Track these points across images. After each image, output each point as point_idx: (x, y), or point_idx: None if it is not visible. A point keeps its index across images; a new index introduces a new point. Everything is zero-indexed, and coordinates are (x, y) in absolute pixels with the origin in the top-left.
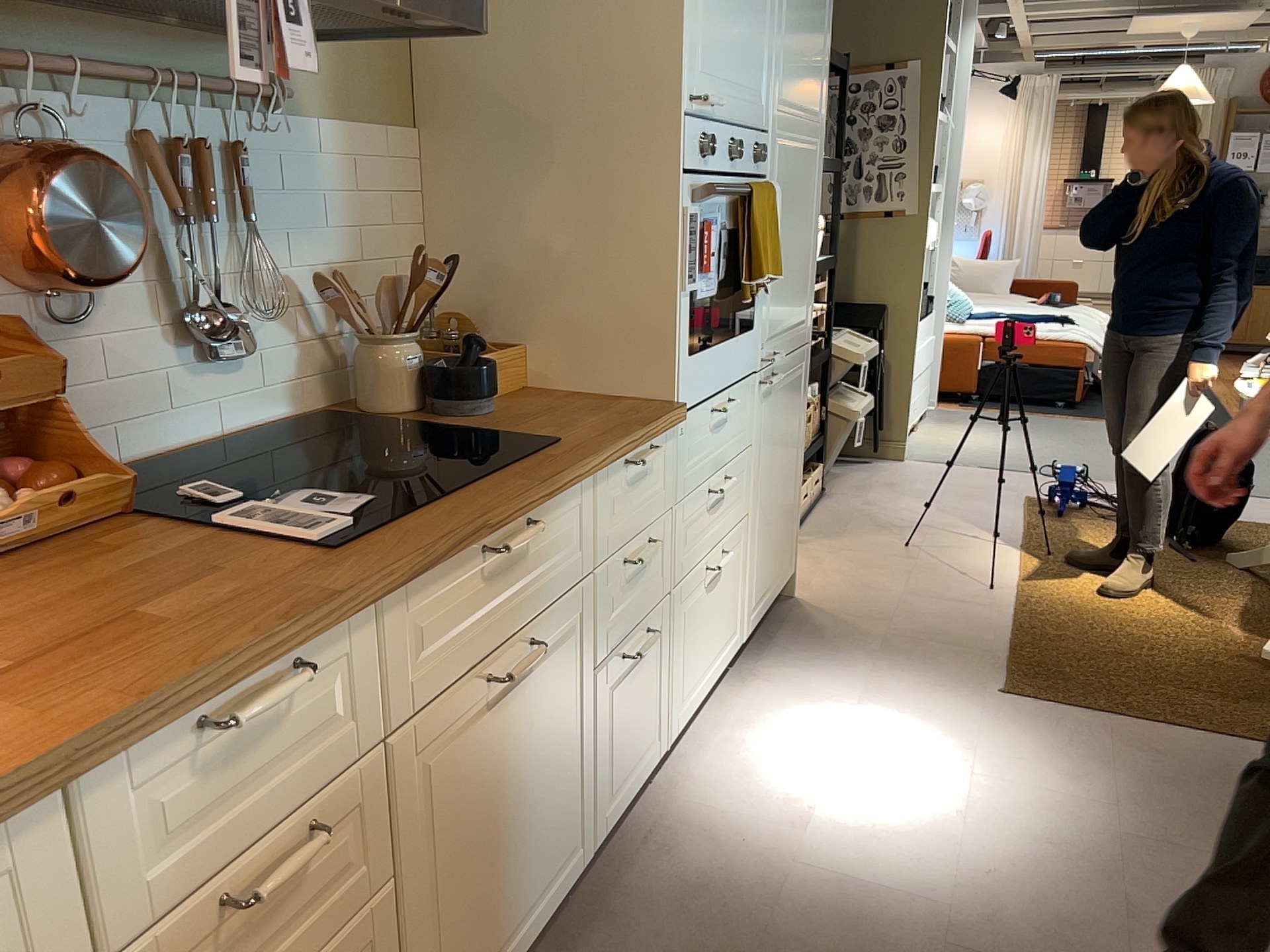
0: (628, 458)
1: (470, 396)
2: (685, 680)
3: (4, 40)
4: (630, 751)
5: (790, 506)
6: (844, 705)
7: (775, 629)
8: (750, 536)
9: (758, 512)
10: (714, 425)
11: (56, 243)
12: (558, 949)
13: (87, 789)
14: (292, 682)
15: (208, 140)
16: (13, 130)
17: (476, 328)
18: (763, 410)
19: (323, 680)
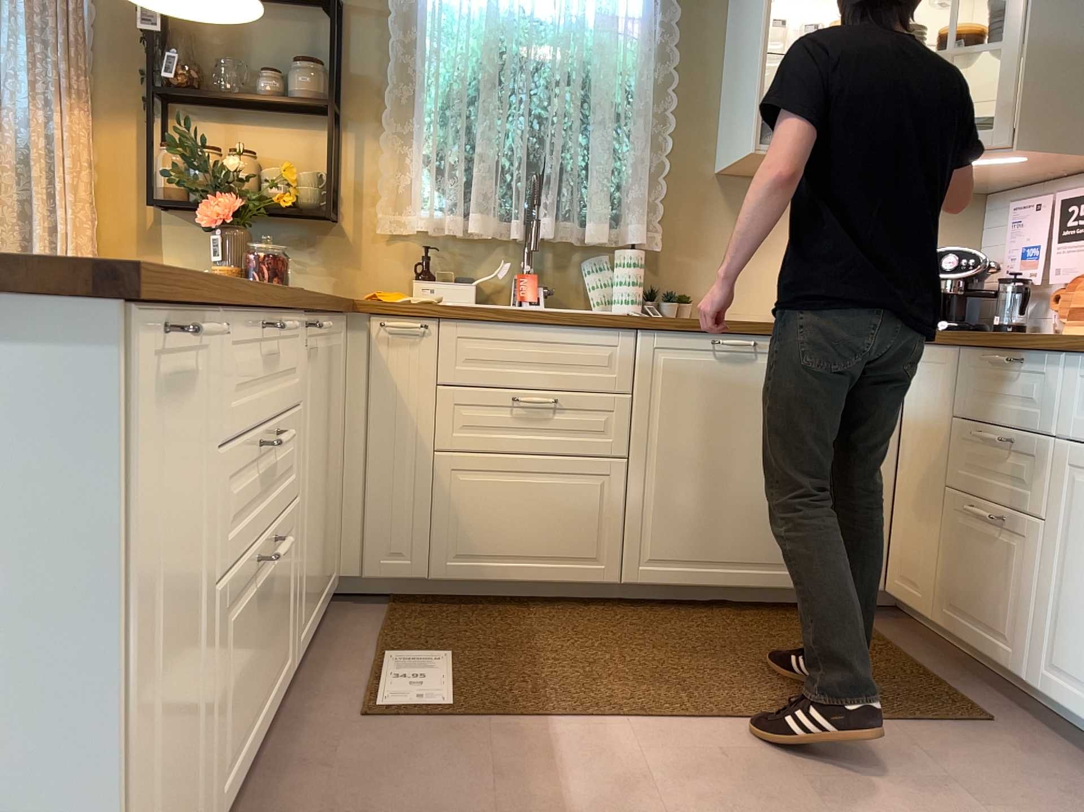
0: None
1: None
2: None
3: None
4: None
5: None
6: None
7: None
8: None
9: None
10: None
11: None
12: None
13: (965, 356)
14: (1005, 359)
15: None
16: None
17: None
18: None
19: (1037, 380)
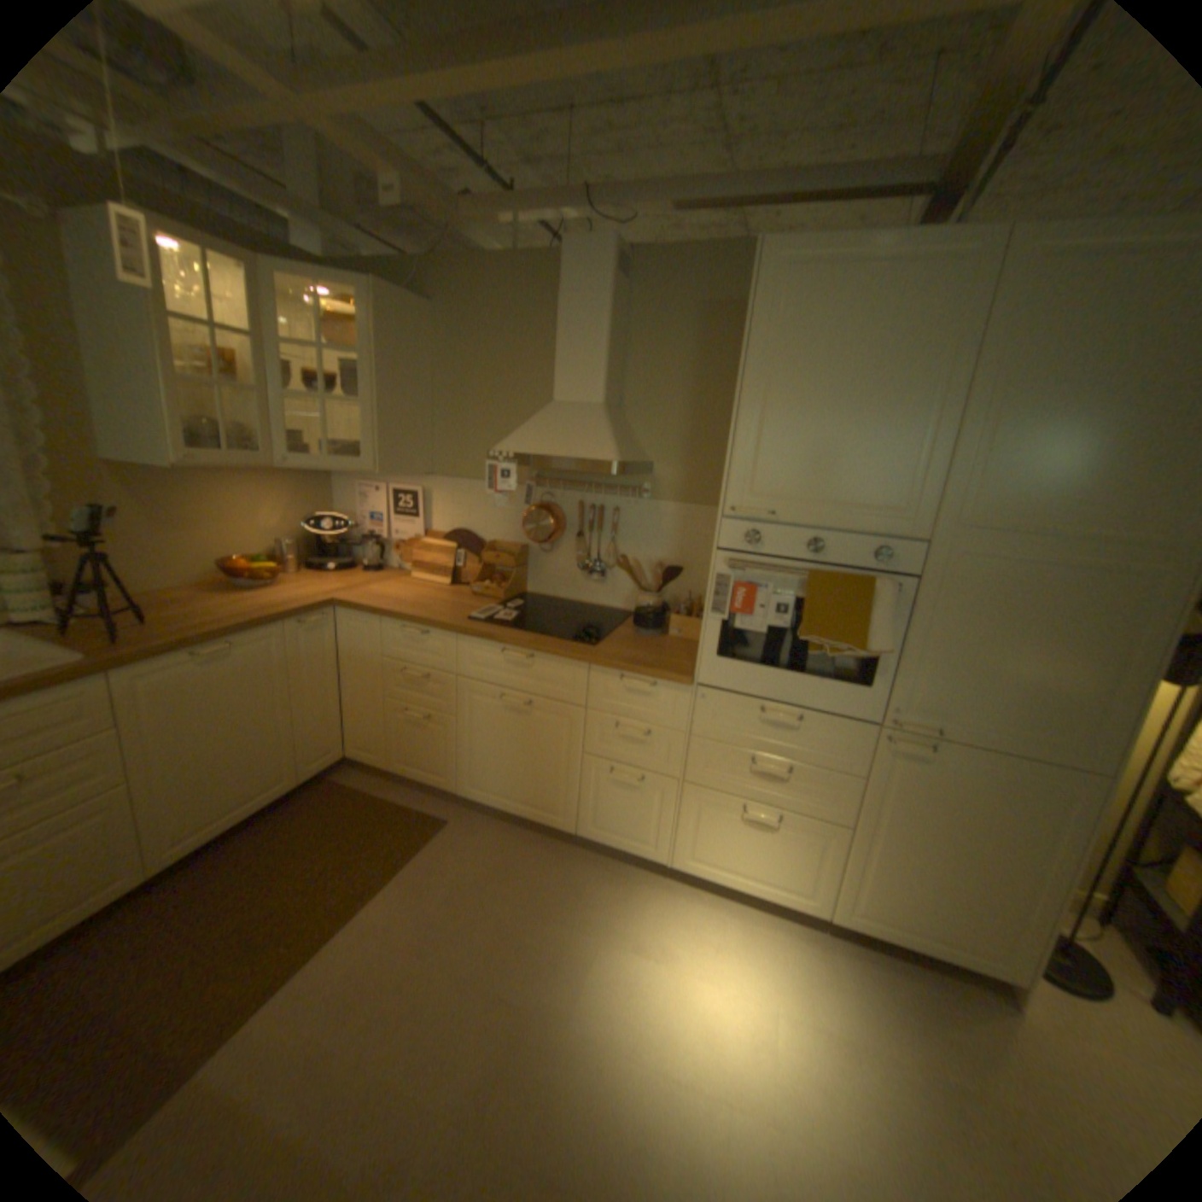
0: (625, 676)
1: (635, 625)
2: (700, 850)
3: (549, 476)
4: (618, 824)
5: (1002, 906)
6: (810, 1018)
7: (928, 982)
8: (853, 848)
9: (877, 842)
10: (766, 721)
11: (524, 529)
12: (541, 844)
13: (384, 623)
14: (418, 633)
15: (606, 506)
16: (540, 500)
17: (695, 605)
18: (897, 765)
19: (439, 644)
